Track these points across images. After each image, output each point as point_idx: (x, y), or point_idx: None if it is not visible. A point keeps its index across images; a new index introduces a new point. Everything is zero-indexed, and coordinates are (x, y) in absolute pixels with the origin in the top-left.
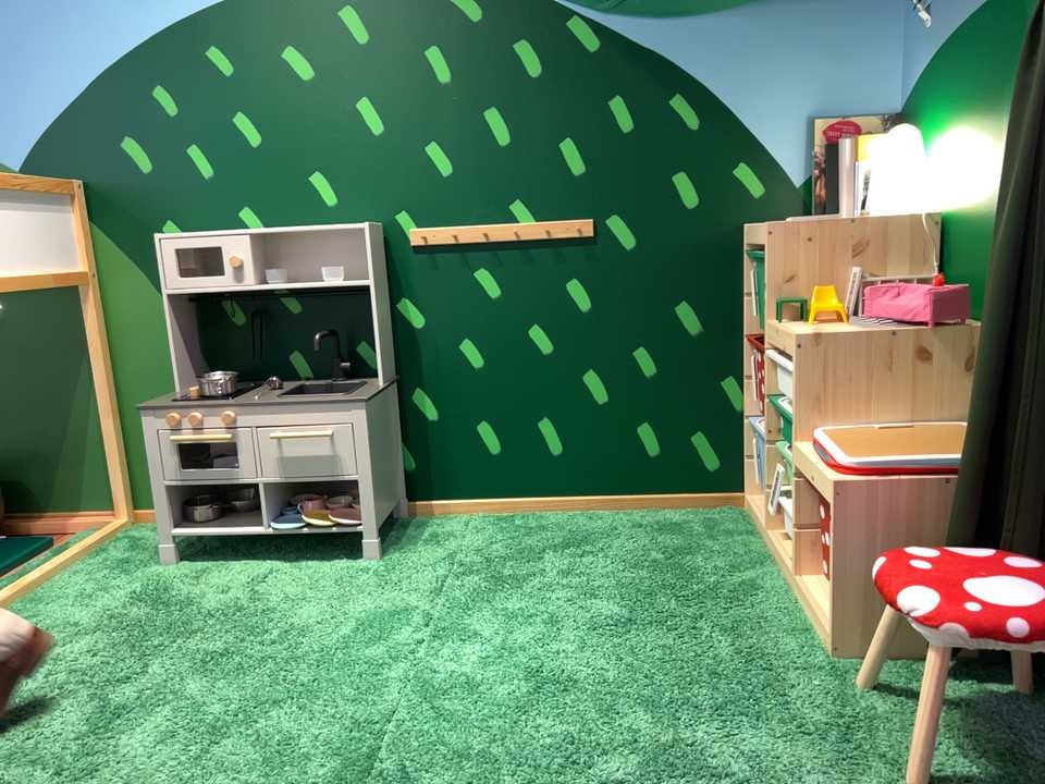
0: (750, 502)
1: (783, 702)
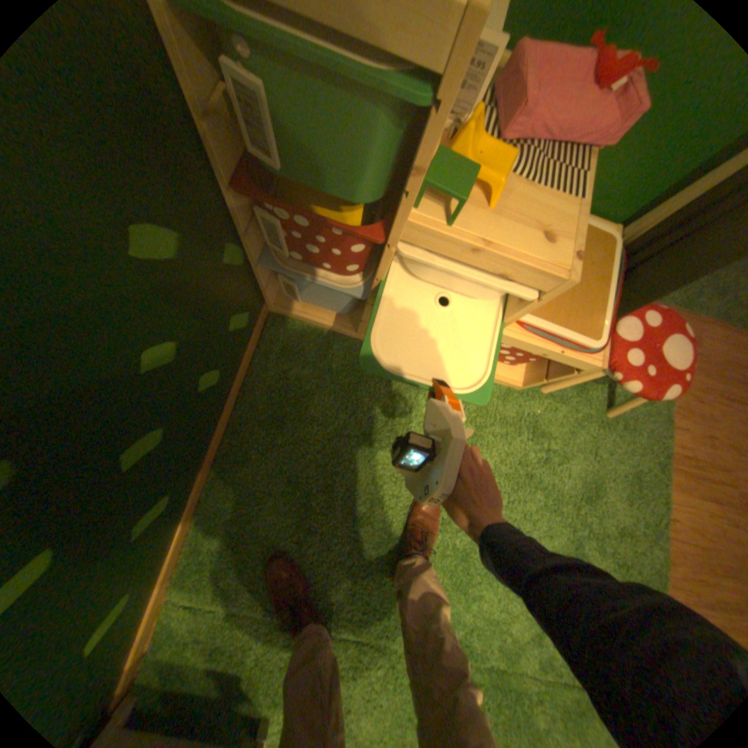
0: (286, 309)
1: (549, 438)
